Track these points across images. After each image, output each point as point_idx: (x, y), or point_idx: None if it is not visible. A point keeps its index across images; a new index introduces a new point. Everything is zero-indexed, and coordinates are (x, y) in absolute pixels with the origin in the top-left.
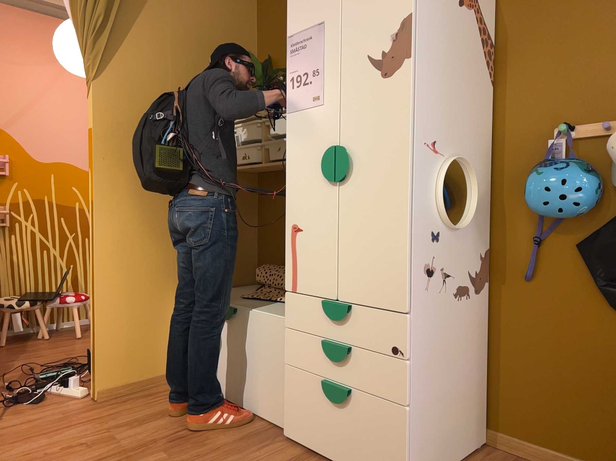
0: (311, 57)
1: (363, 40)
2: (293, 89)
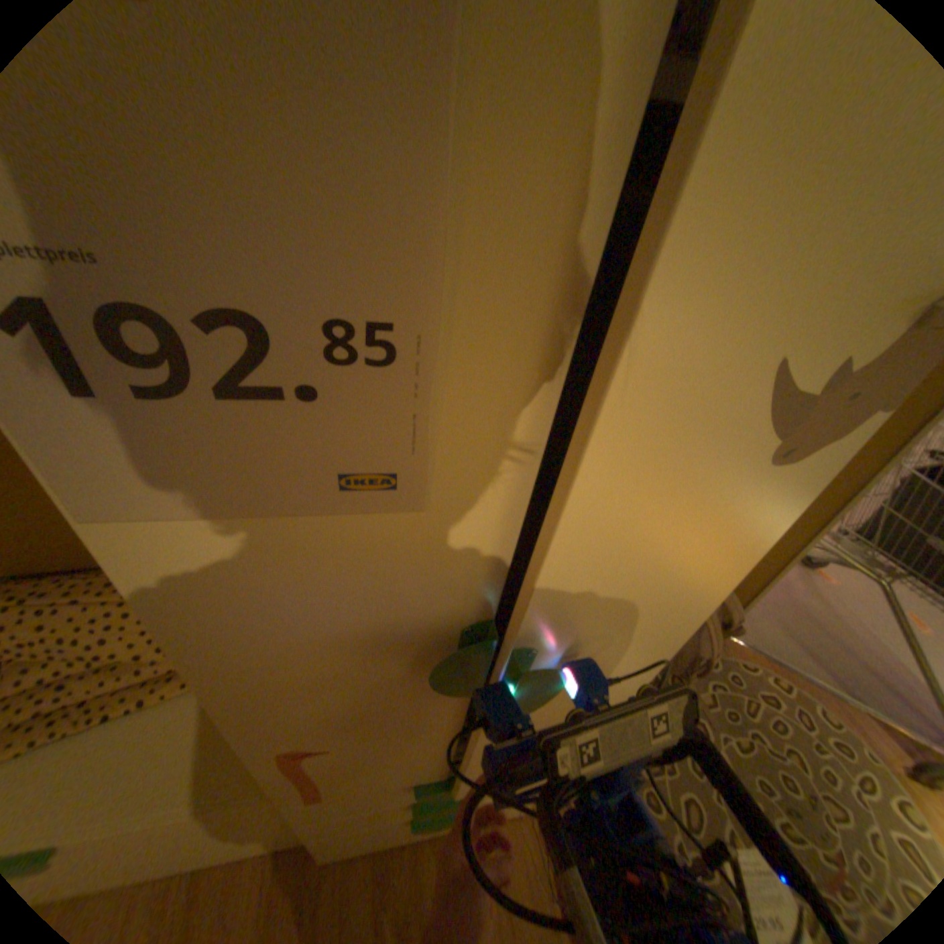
0: (294, 176)
1: (785, 235)
2: (94, 394)
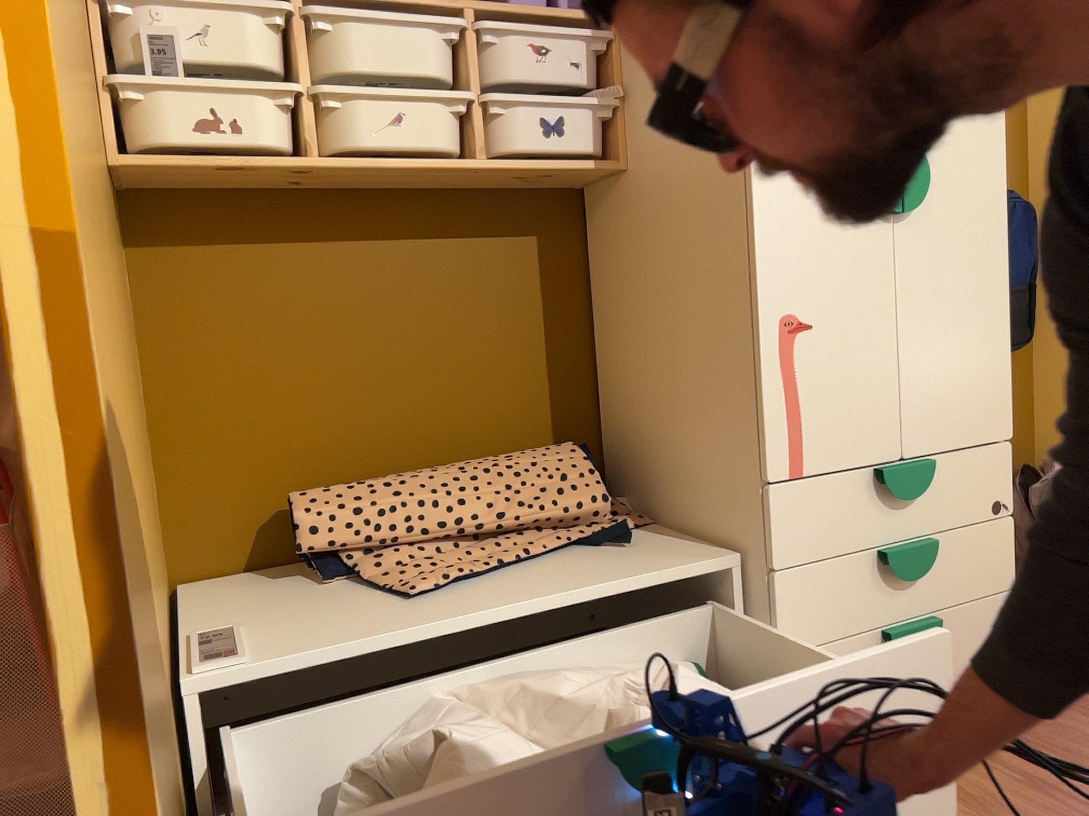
0: None
1: None
2: None
